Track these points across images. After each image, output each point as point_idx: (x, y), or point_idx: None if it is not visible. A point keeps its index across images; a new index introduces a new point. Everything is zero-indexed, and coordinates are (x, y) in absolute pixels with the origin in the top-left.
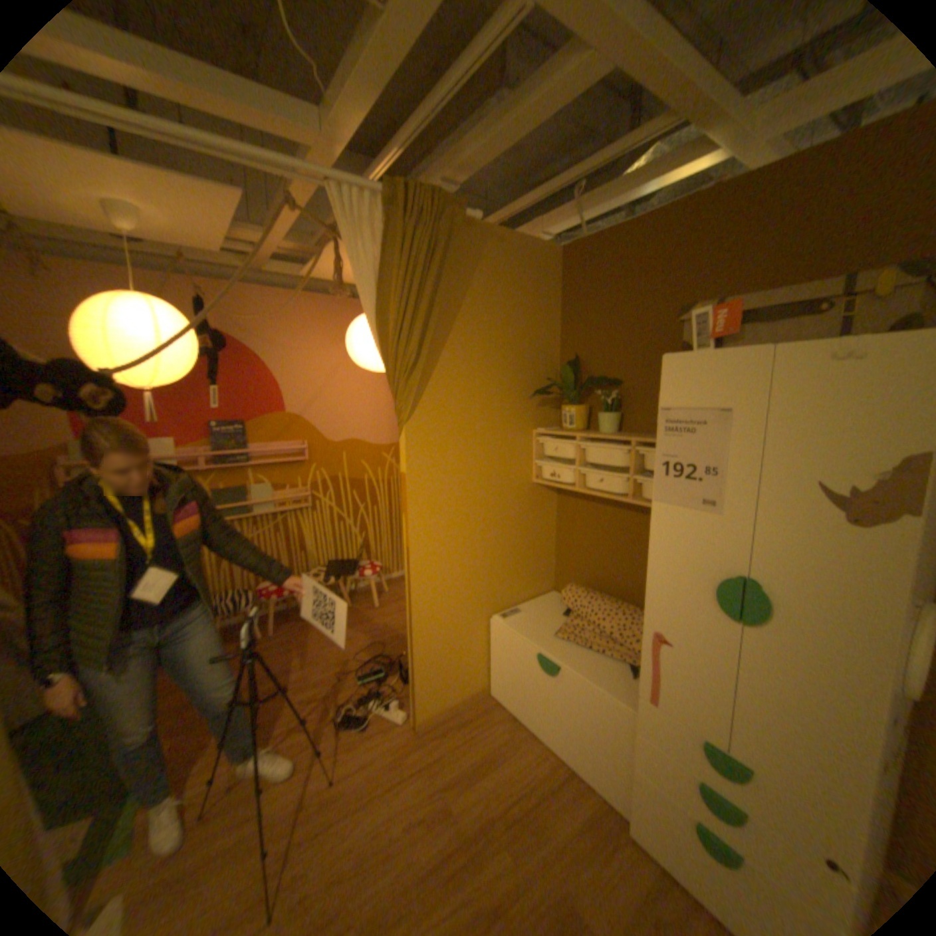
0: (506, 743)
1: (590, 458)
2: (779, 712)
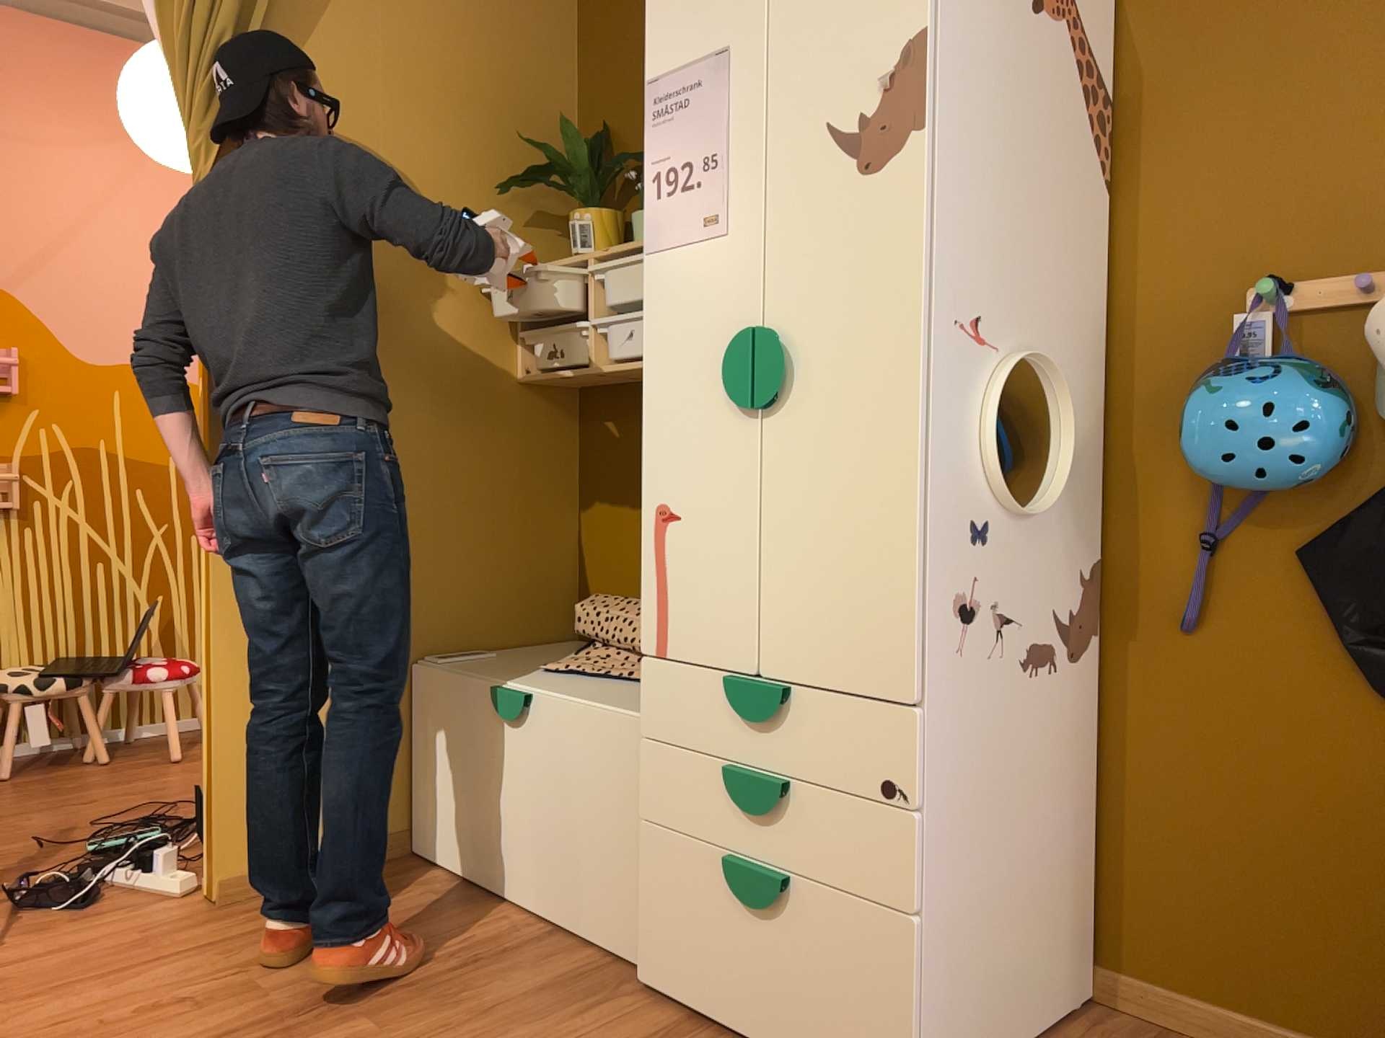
0: (418, 906)
1: (611, 298)
2: (811, 547)
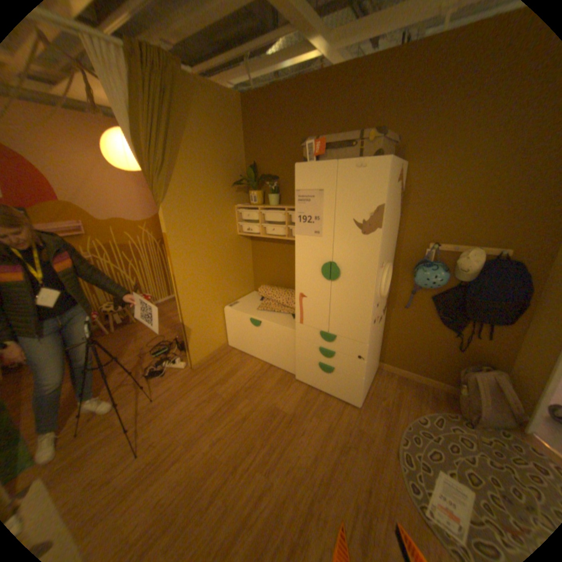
0: (238, 362)
1: (265, 219)
2: (343, 311)
